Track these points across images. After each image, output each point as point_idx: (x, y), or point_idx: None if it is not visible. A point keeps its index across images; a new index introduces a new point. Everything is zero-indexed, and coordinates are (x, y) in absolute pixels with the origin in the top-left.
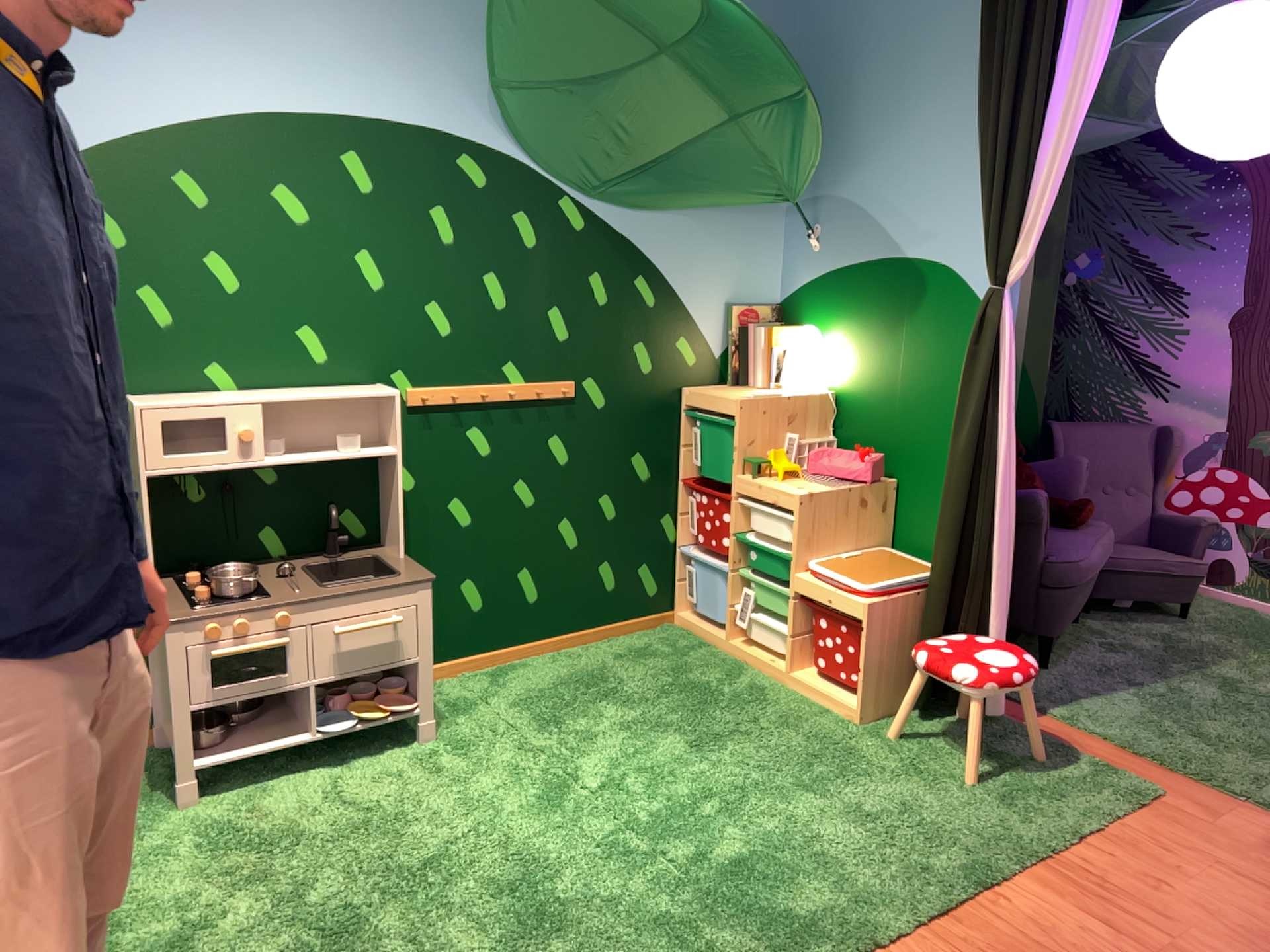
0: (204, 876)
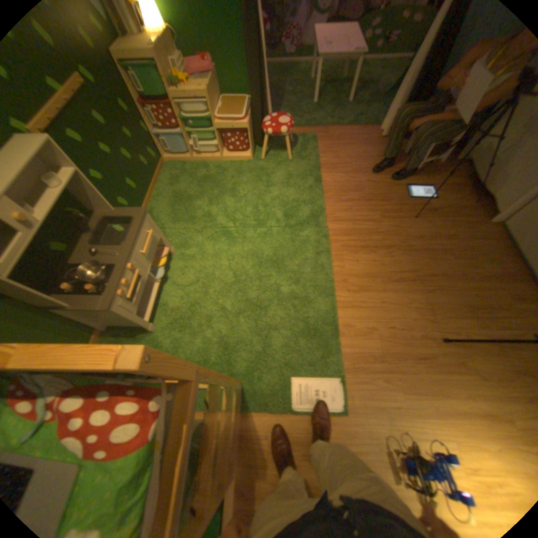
0: (196, 332)
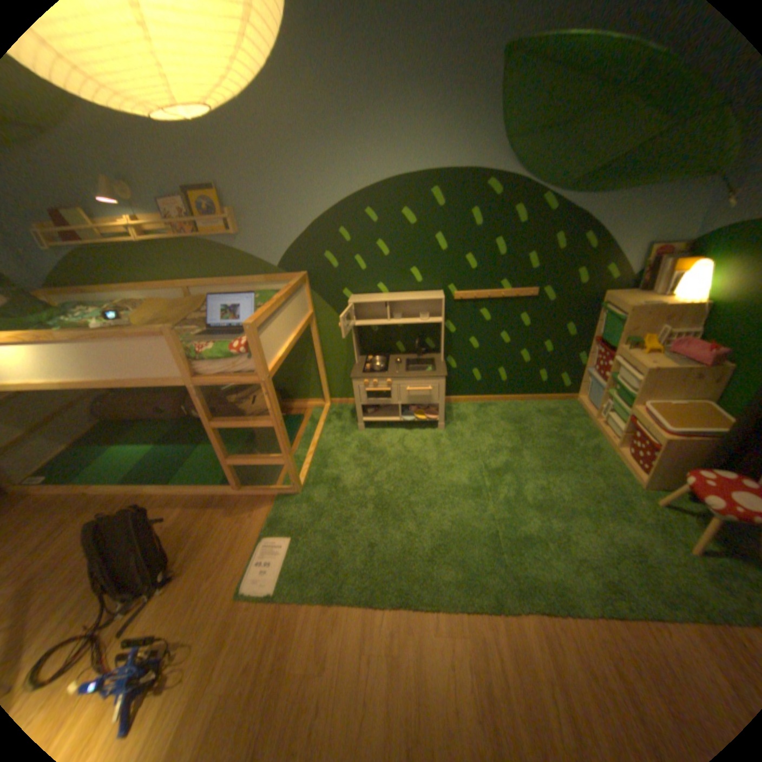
0: (353, 459)
